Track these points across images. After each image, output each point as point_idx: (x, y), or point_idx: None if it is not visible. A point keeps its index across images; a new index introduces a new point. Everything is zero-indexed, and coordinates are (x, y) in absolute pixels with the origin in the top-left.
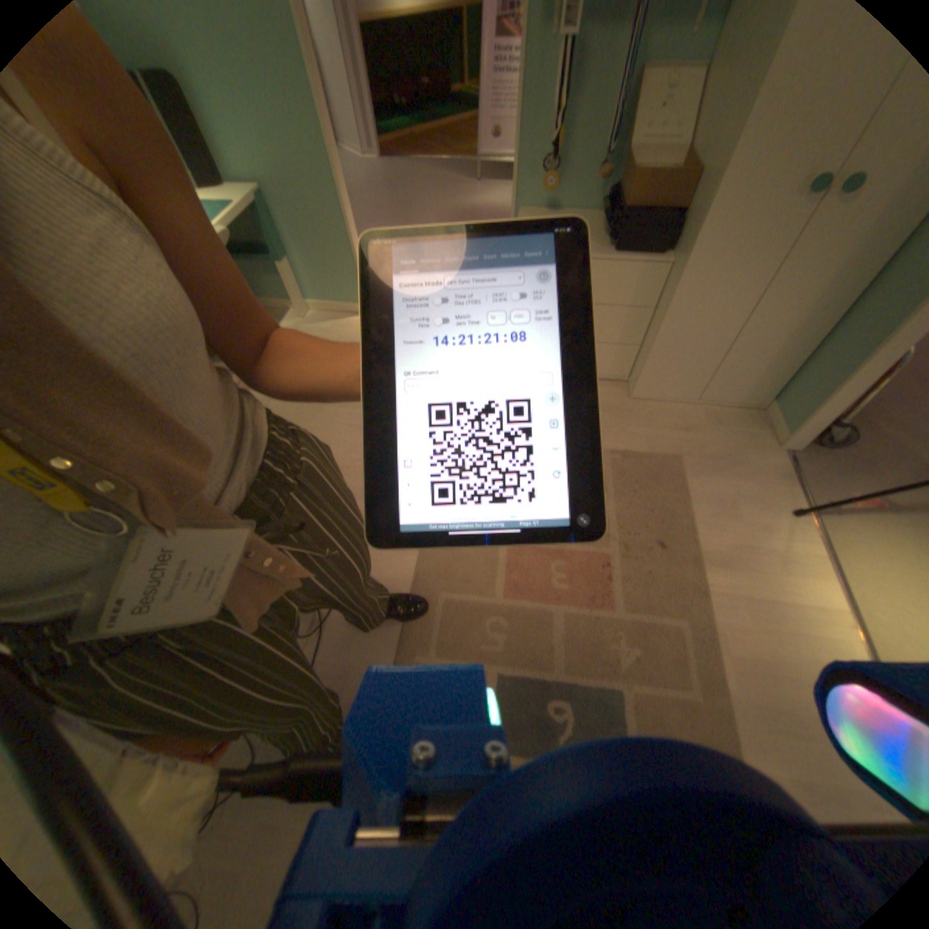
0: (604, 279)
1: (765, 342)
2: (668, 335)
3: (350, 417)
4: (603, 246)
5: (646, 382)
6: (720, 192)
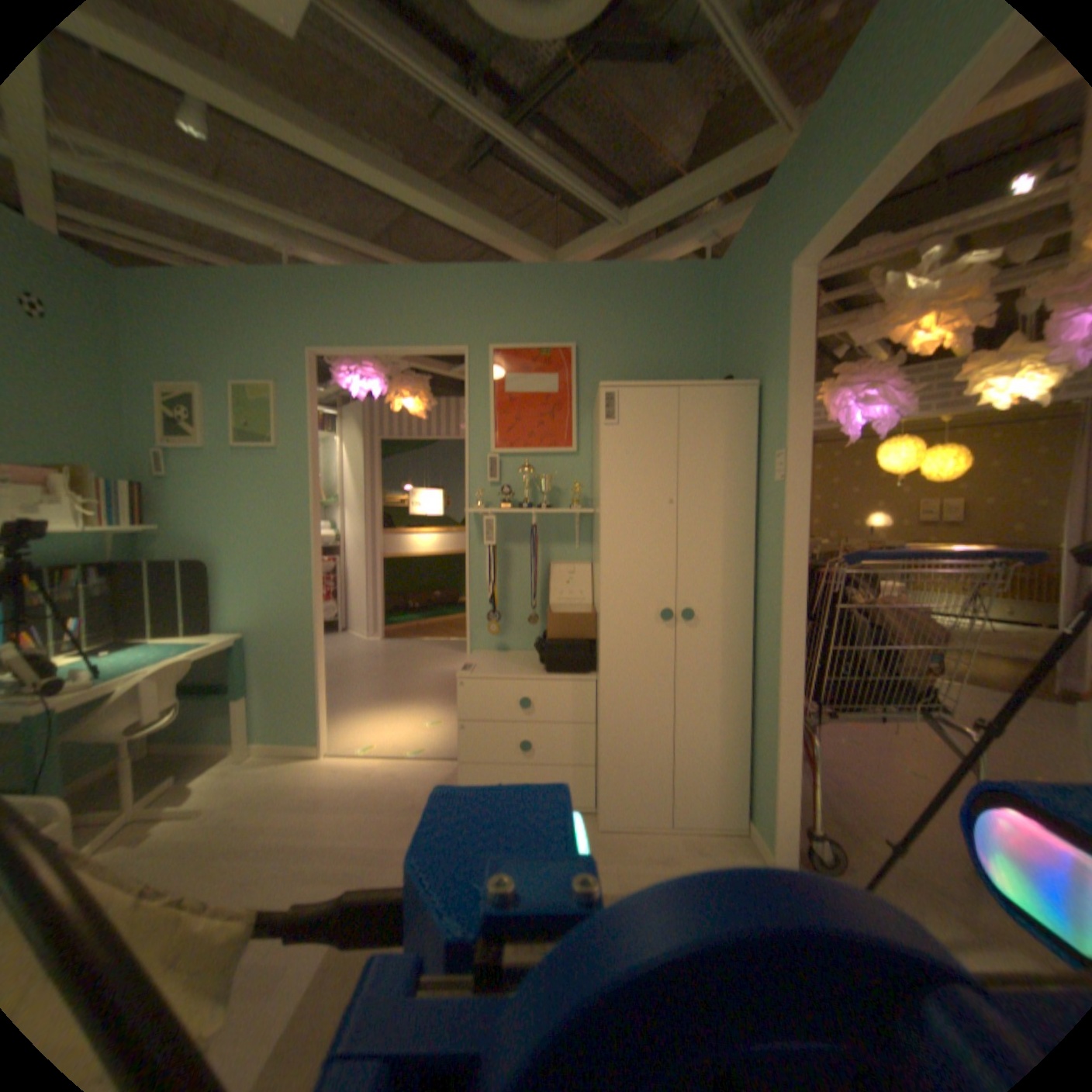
0: (541, 698)
1: (701, 749)
2: (609, 747)
3: (241, 876)
4: (537, 672)
5: (609, 808)
6: (601, 622)
